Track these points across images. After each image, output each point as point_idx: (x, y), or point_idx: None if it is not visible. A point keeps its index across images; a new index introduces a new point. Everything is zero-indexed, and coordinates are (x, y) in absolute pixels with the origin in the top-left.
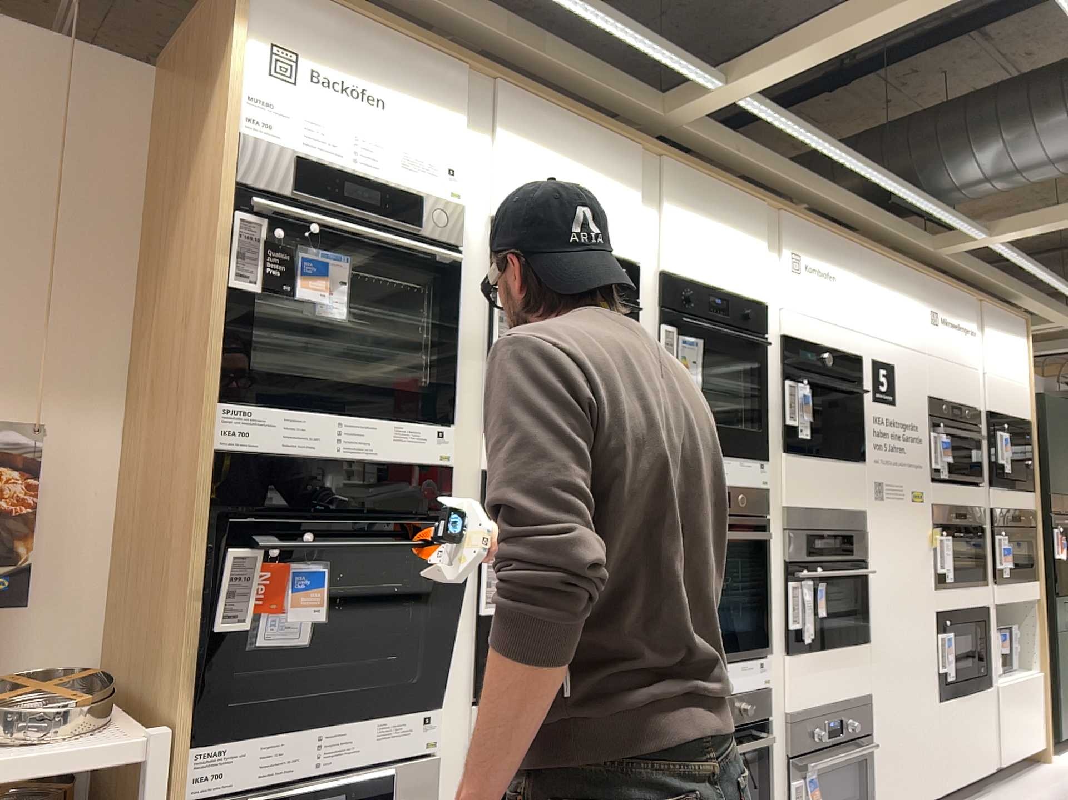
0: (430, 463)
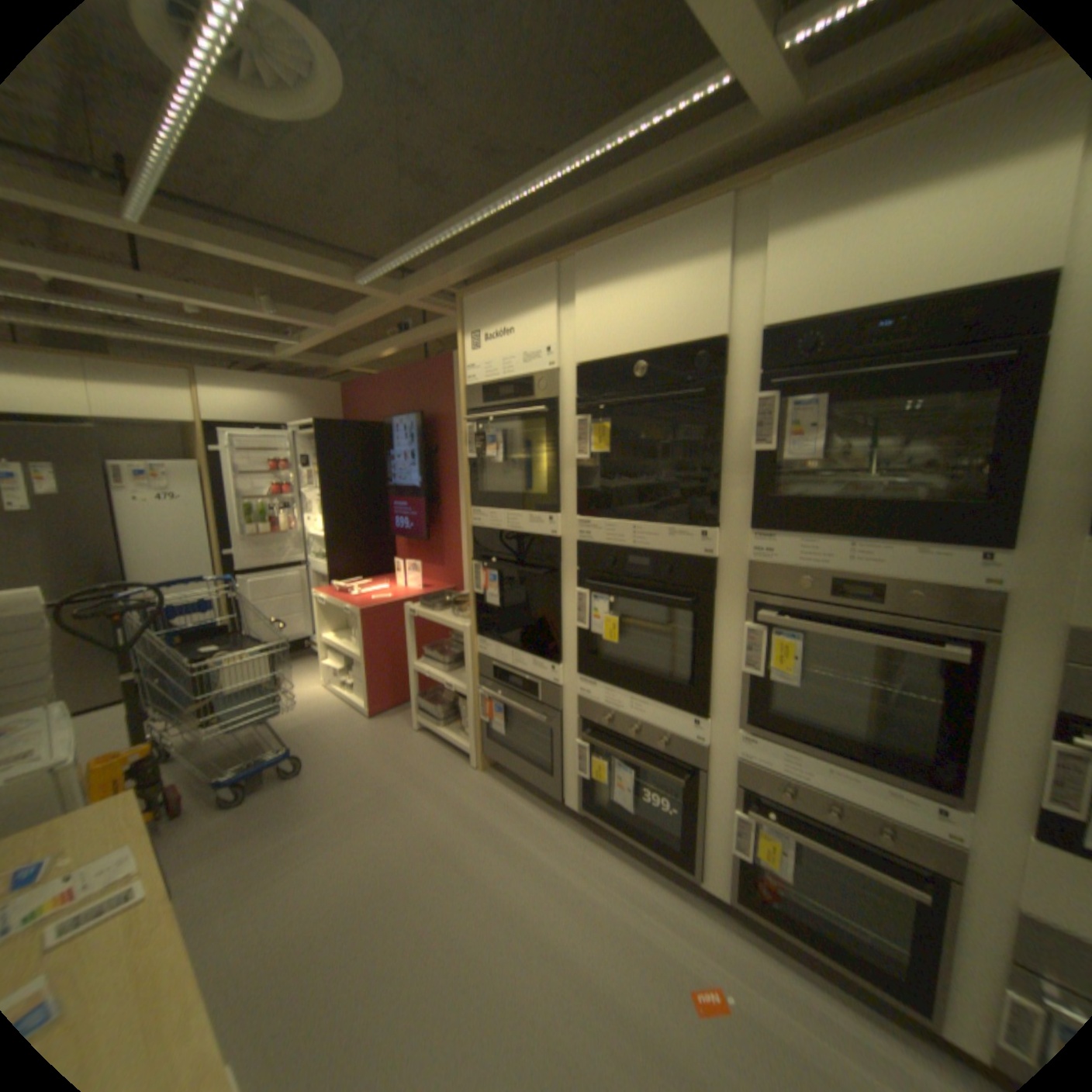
0: (547, 537)
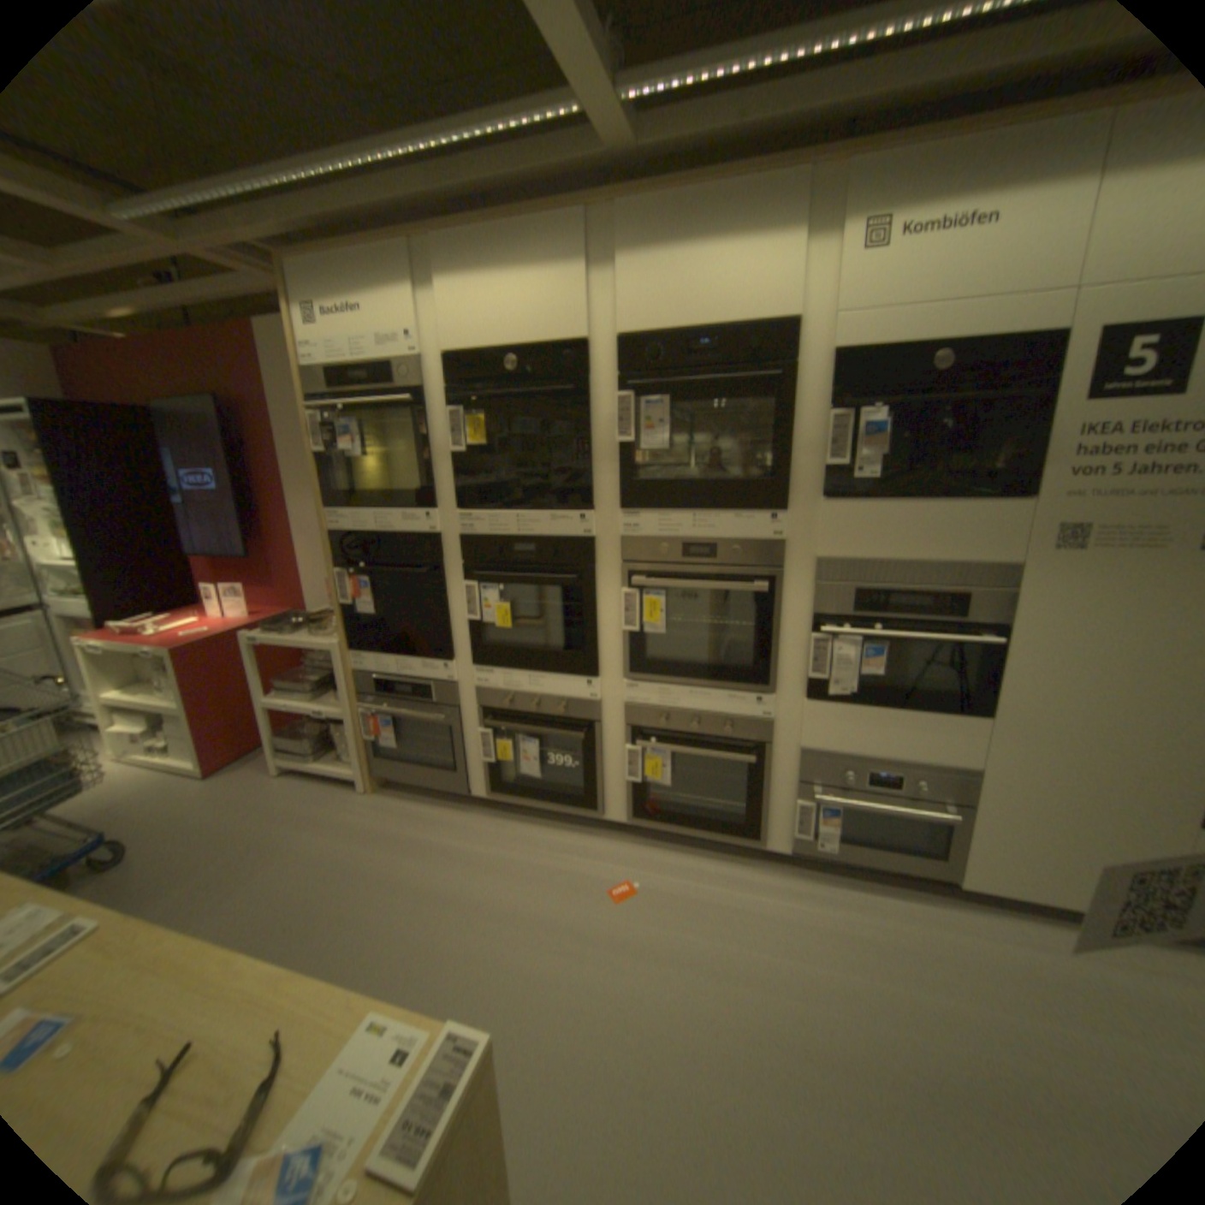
0: (425, 535)
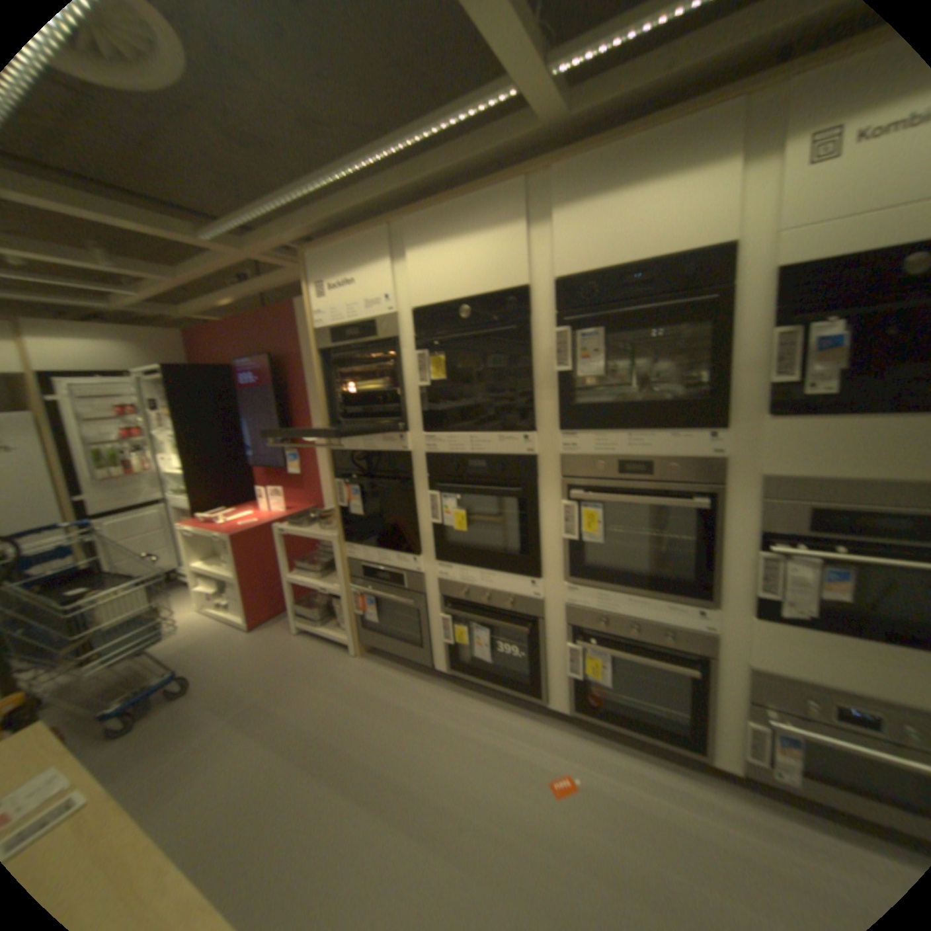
0: (401, 453)
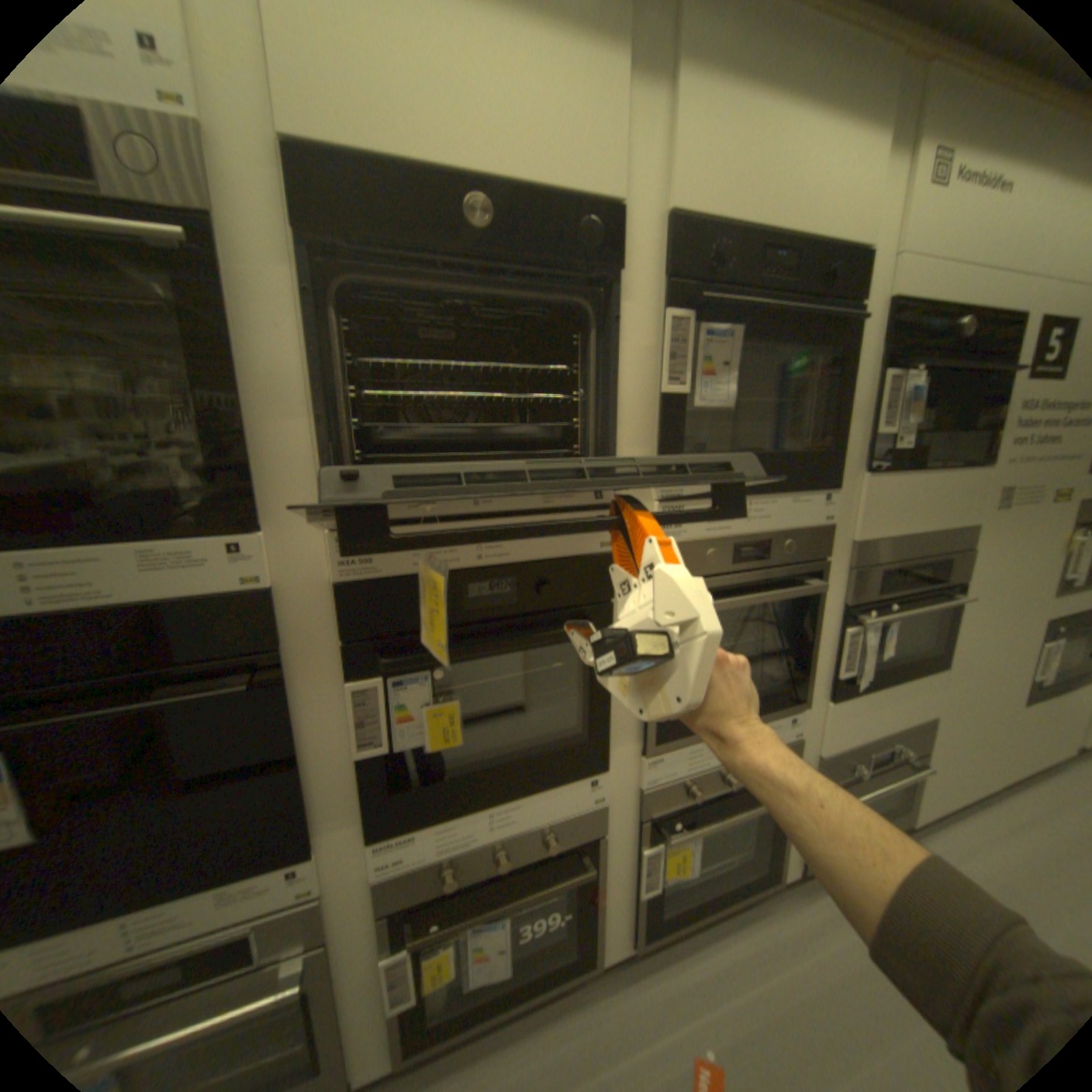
0: (220, 591)
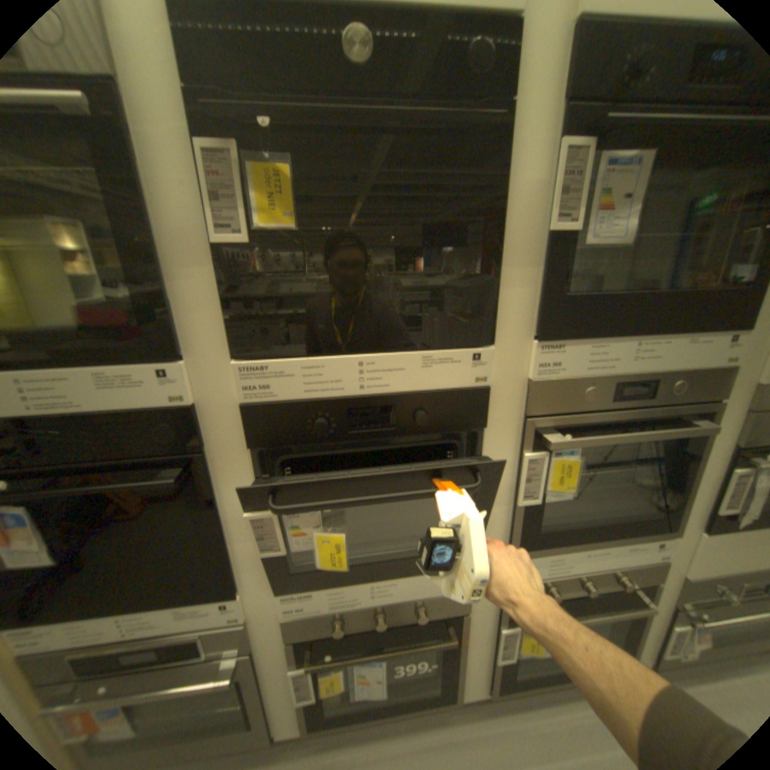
0: (157, 404)
